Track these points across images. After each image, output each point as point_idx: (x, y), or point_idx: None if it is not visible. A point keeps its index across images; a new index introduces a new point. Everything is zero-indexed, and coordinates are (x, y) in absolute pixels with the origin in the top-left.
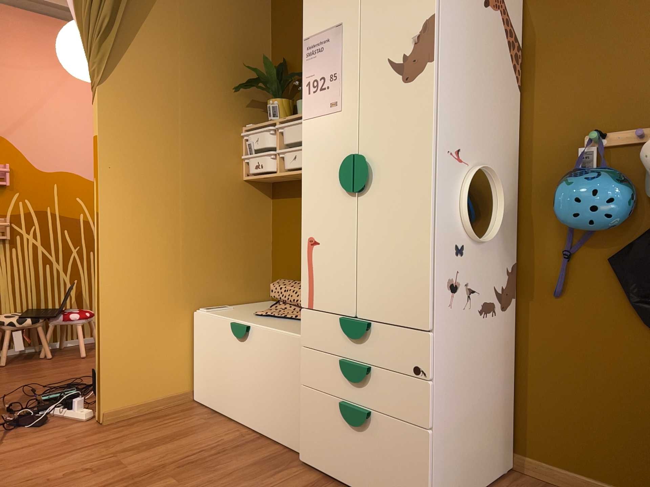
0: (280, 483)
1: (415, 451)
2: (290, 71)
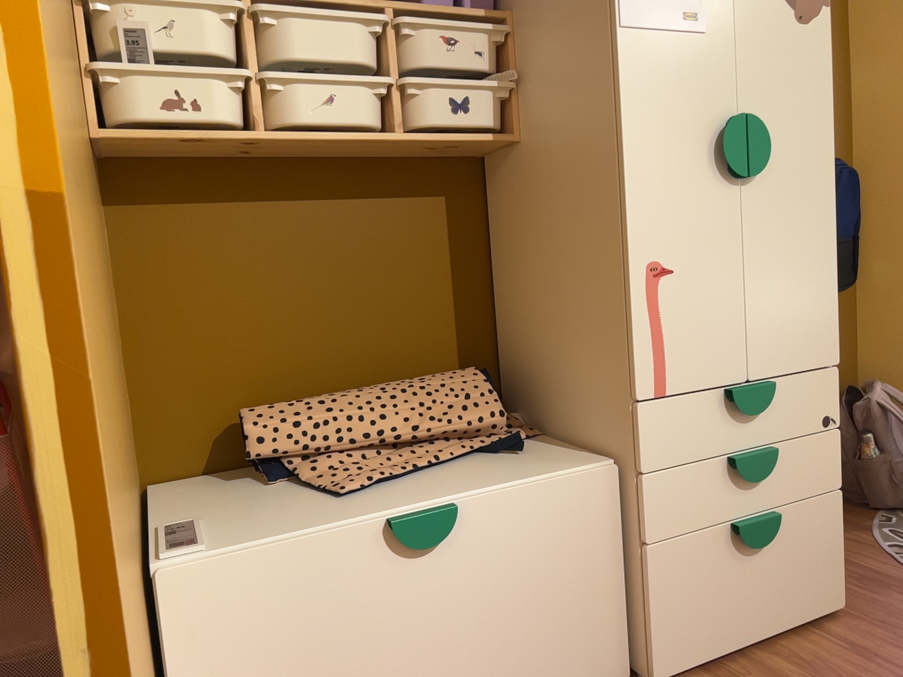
0: None
1: (829, 524)
2: None
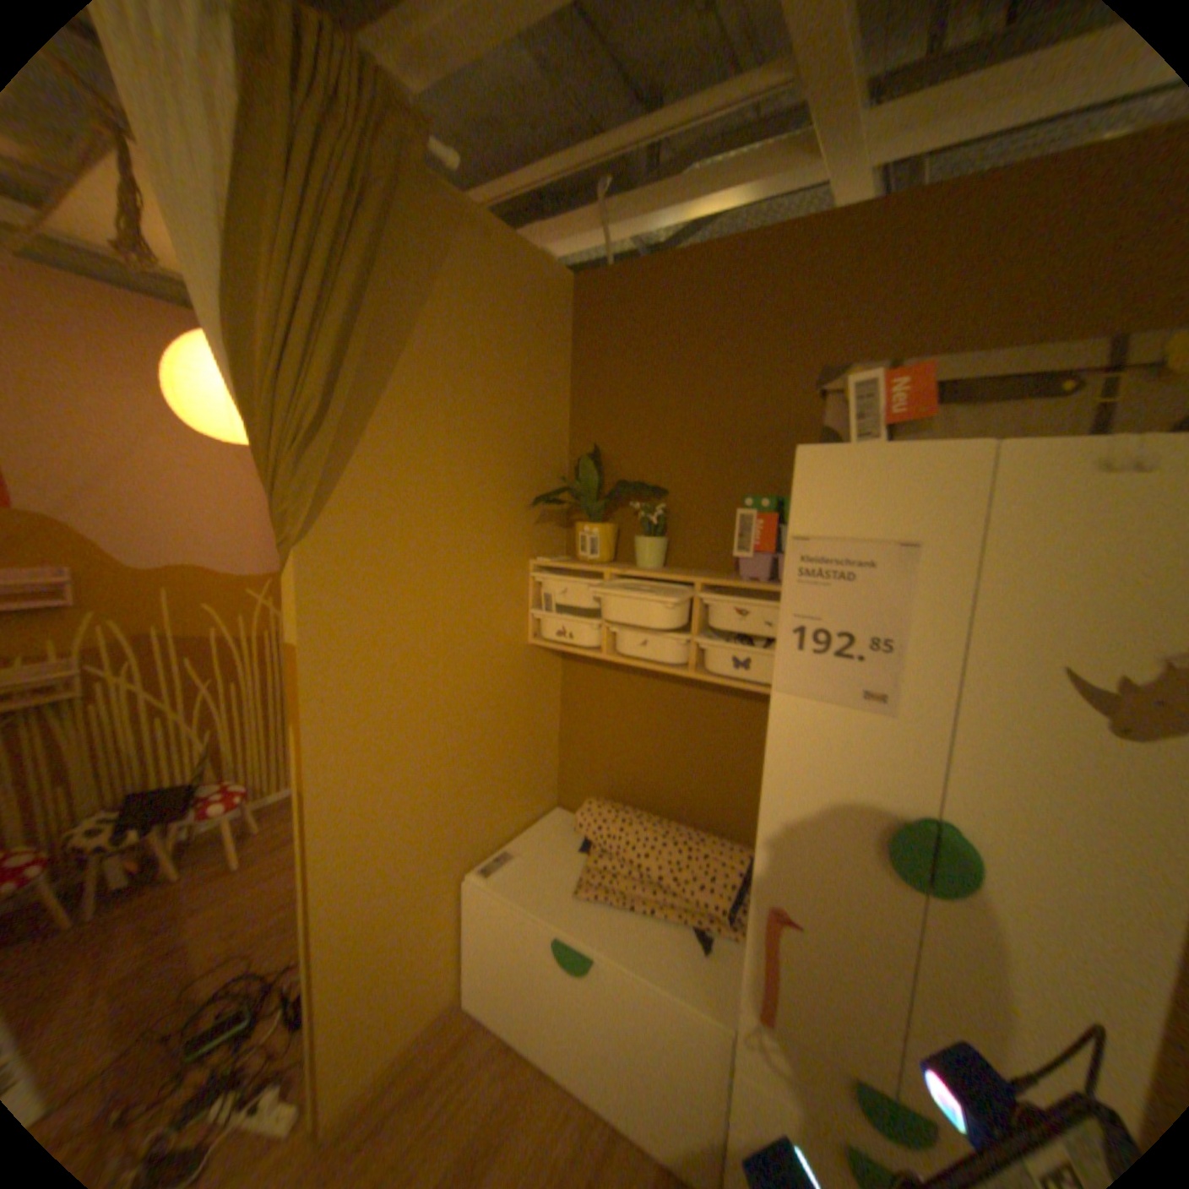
0: None
1: None
2: (611, 470)
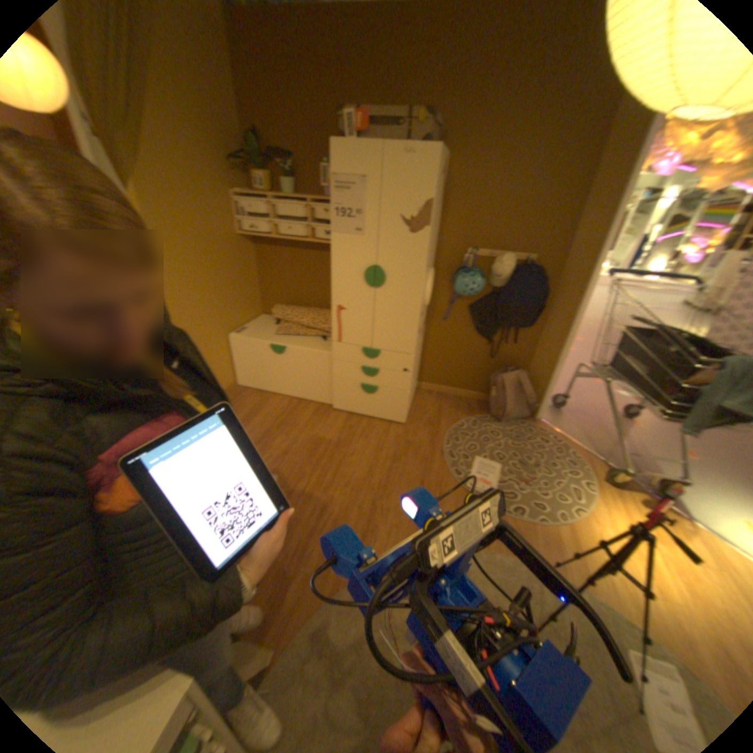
0: (333, 421)
1: (400, 399)
2: (263, 142)
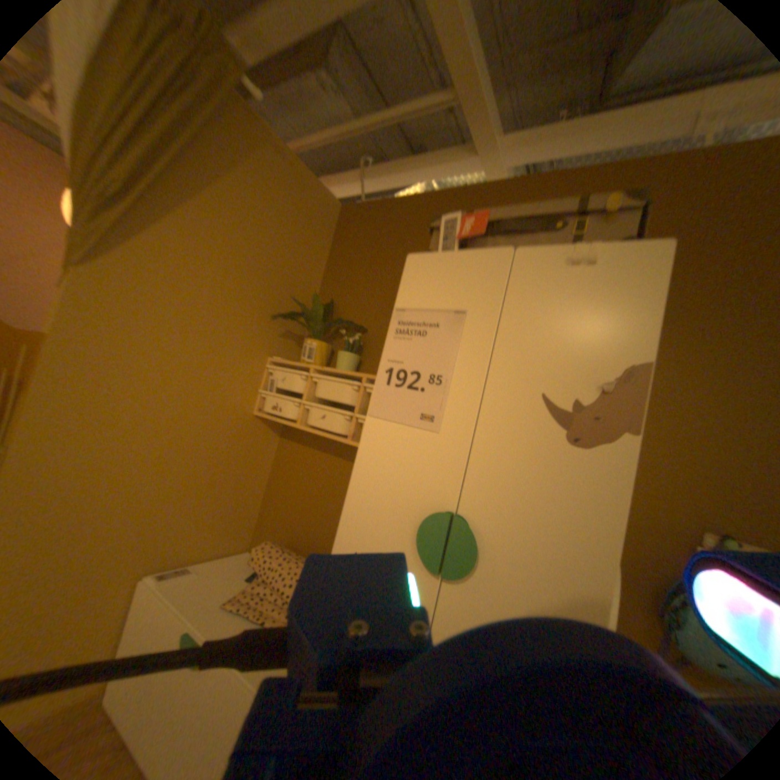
0: None
1: None
2: (337, 316)
